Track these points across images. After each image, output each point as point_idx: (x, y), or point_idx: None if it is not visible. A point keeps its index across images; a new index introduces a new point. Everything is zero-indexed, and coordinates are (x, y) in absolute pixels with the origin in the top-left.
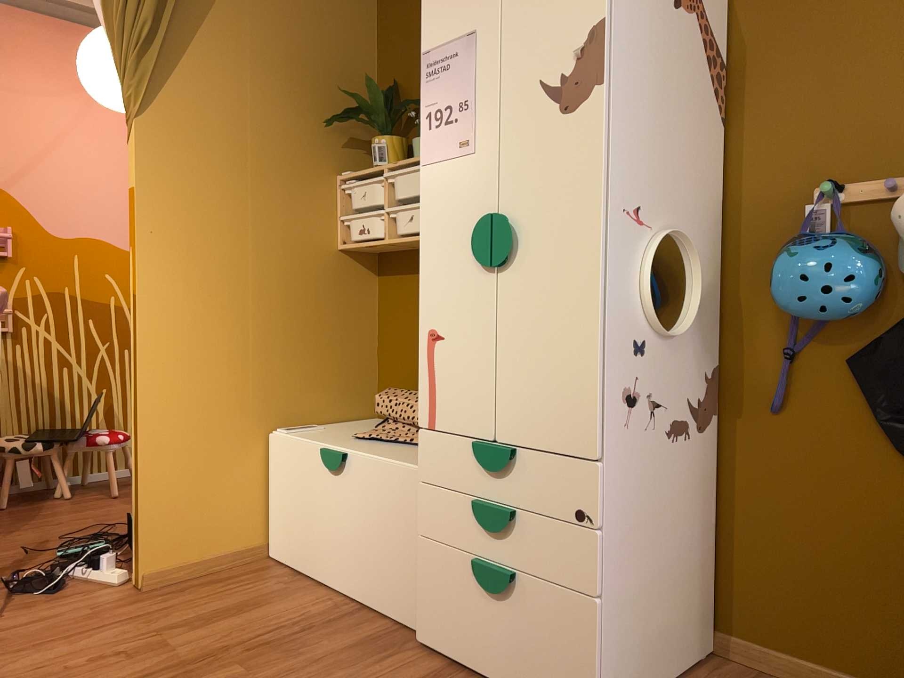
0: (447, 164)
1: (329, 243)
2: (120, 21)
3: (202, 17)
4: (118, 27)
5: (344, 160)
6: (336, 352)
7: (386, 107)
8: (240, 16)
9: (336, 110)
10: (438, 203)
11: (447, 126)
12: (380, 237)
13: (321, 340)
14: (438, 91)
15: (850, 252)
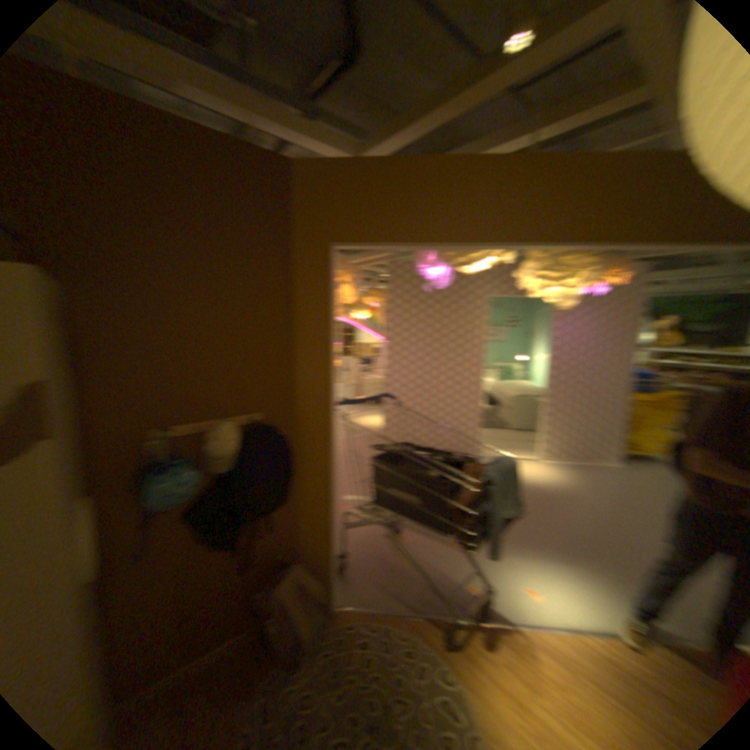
0: None
1: None
2: None
3: None
4: None
5: None
6: None
7: None
8: None
9: None
10: None
11: None
12: None
13: None
14: None
15: (181, 473)
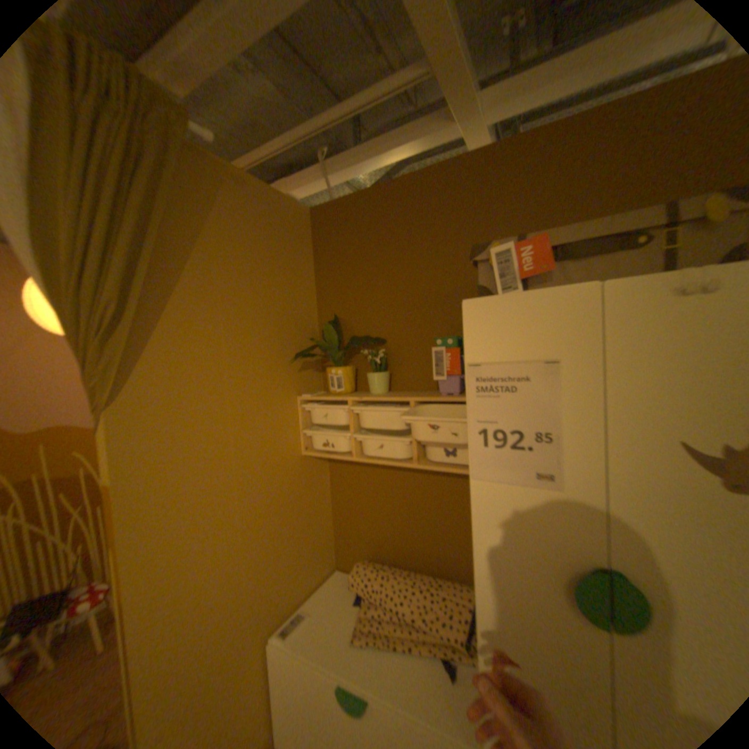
0: (515, 489)
1: (296, 452)
2: (70, 302)
3: (171, 282)
4: (68, 305)
5: (300, 381)
6: (307, 536)
7: (338, 343)
8: (209, 275)
9: (292, 342)
10: (503, 524)
11: (513, 449)
12: (346, 452)
13: (297, 534)
14: (498, 409)
15: None
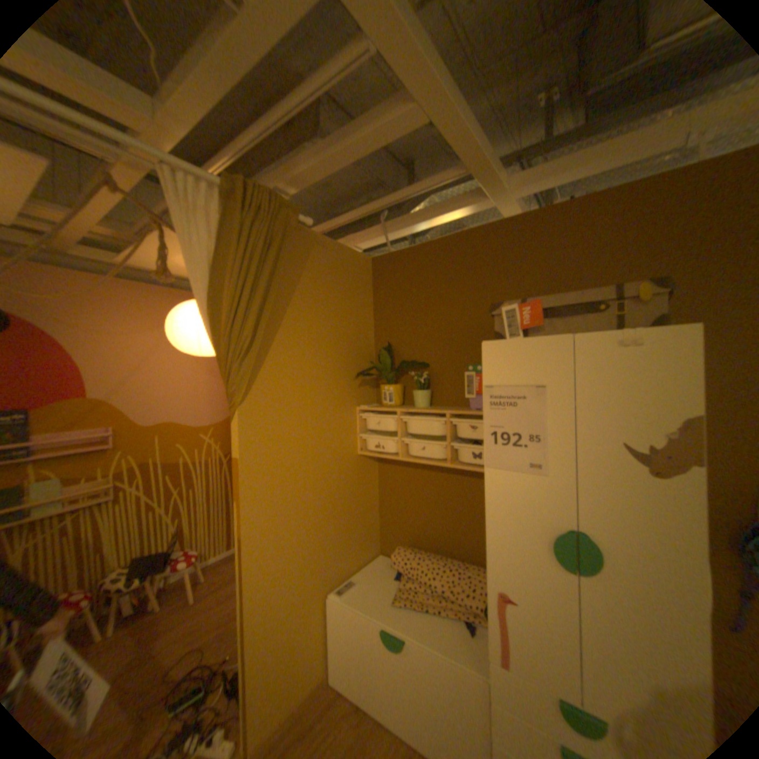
0: (515, 475)
1: (353, 452)
2: (225, 337)
3: (278, 321)
4: (220, 338)
5: (359, 395)
6: (359, 522)
7: (391, 366)
8: (300, 315)
9: (354, 364)
10: (506, 501)
11: (514, 447)
12: (393, 454)
13: (351, 518)
14: (504, 418)
15: None
